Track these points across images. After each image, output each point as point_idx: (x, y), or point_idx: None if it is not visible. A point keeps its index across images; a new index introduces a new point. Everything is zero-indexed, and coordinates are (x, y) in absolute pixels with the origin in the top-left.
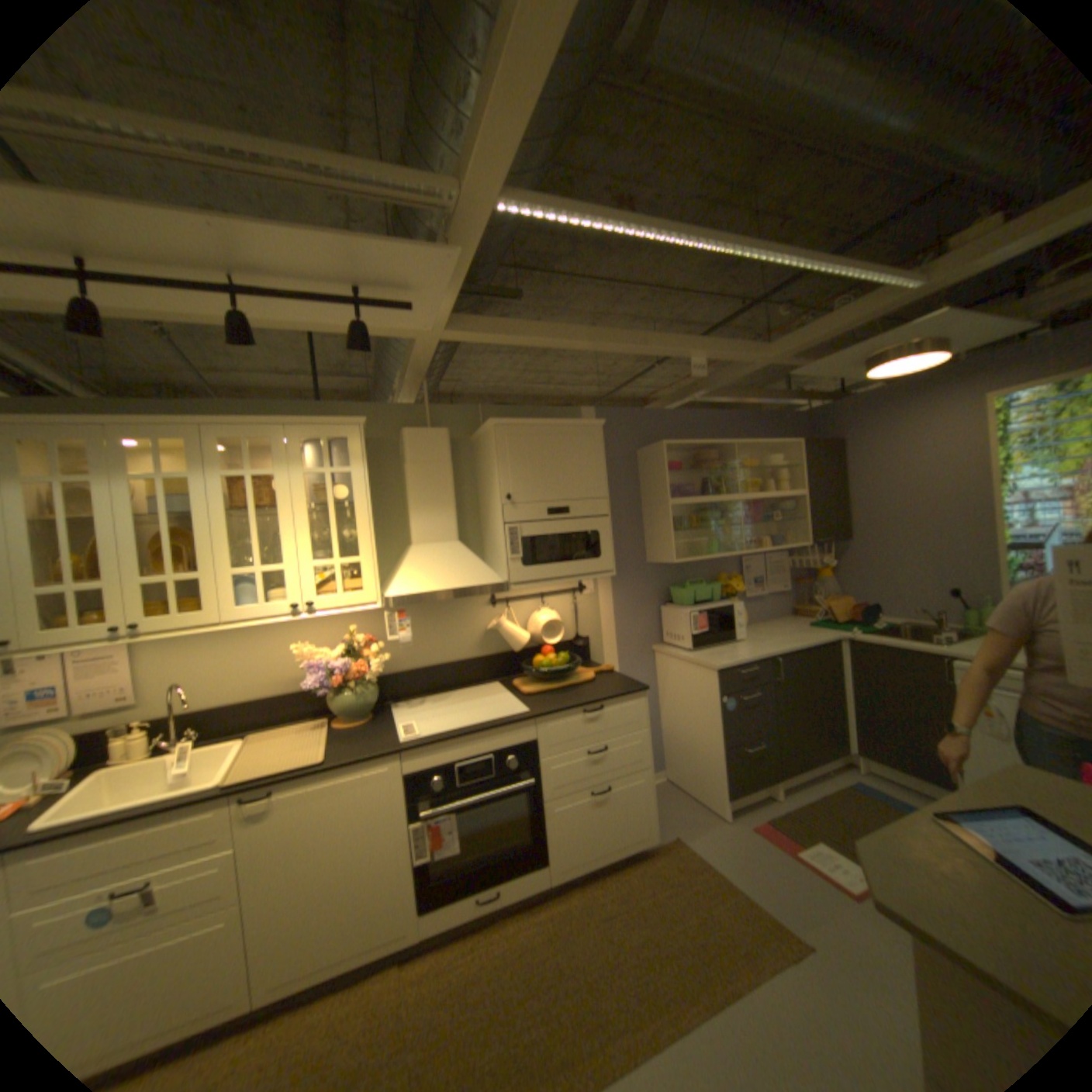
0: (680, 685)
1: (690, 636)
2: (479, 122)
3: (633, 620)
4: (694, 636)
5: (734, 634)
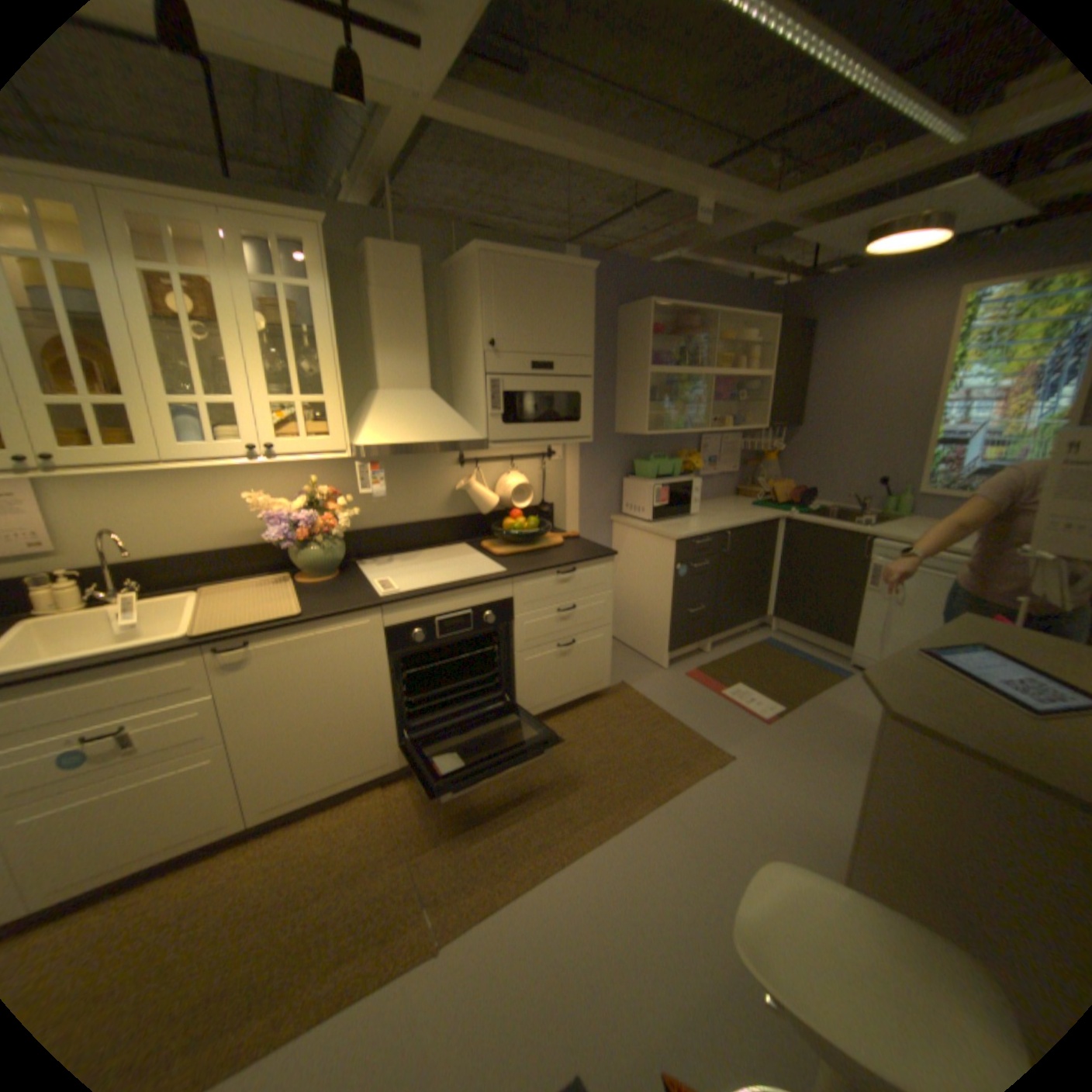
0: (636, 552)
1: (651, 507)
2: None
3: (596, 489)
4: (655, 508)
5: (689, 508)
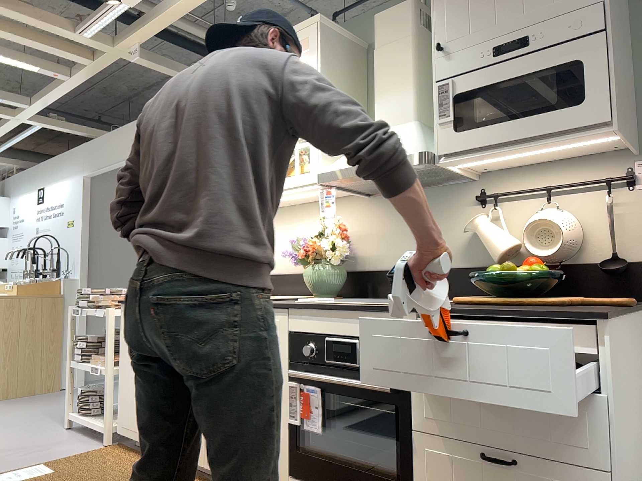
0: None
1: None
2: None
3: None
4: None
5: None
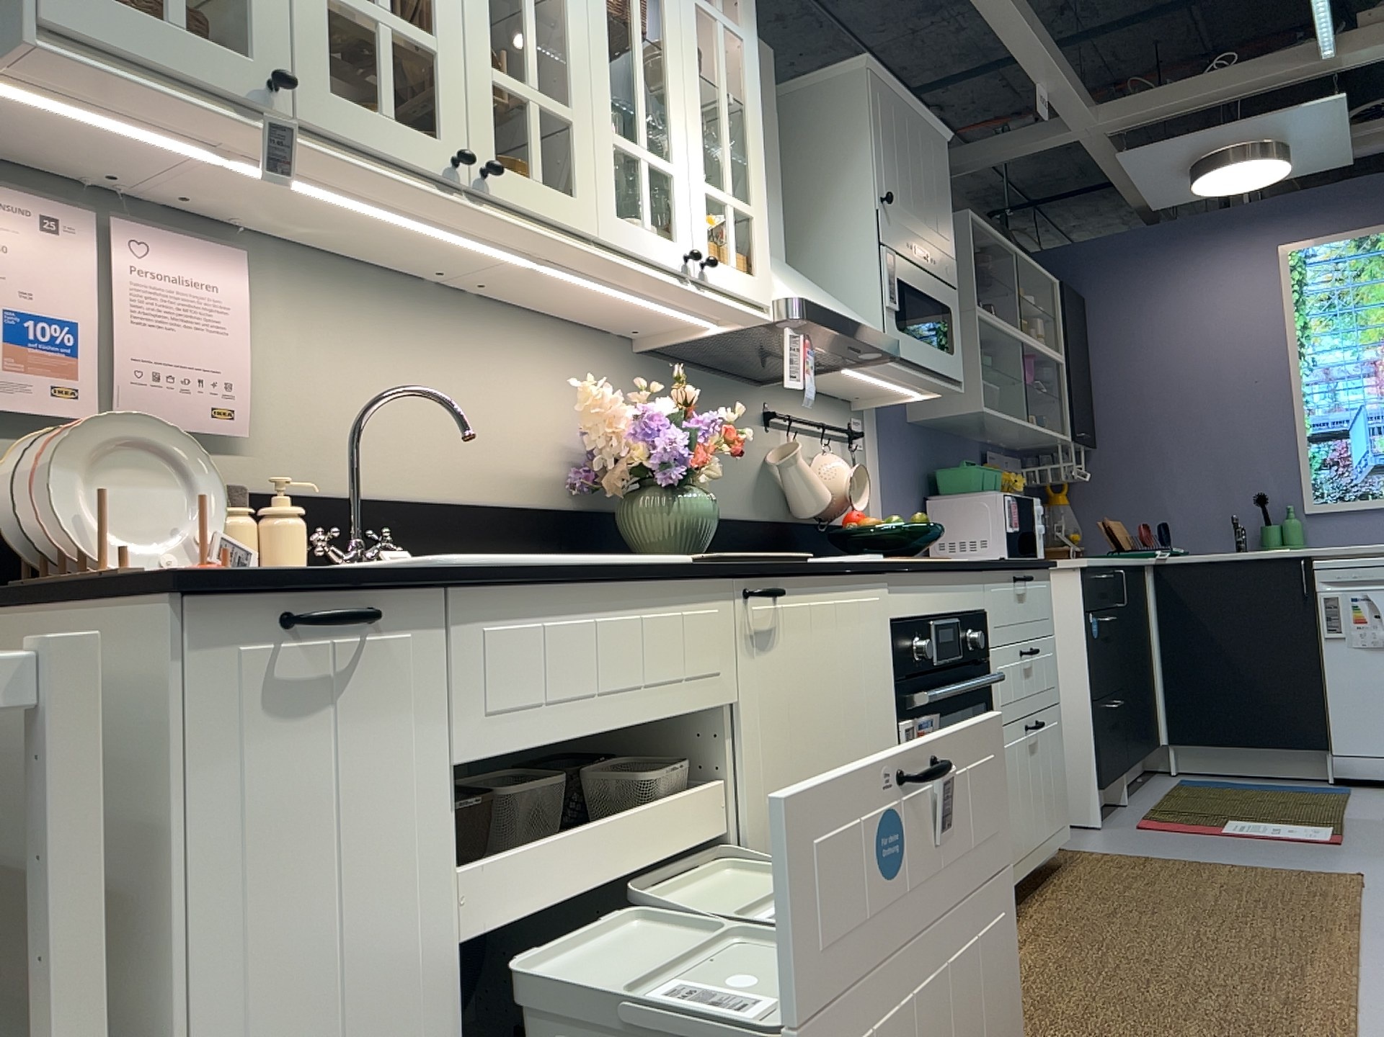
0: None
1: (999, 536)
2: None
3: (902, 514)
4: (1008, 536)
5: (1037, 546)
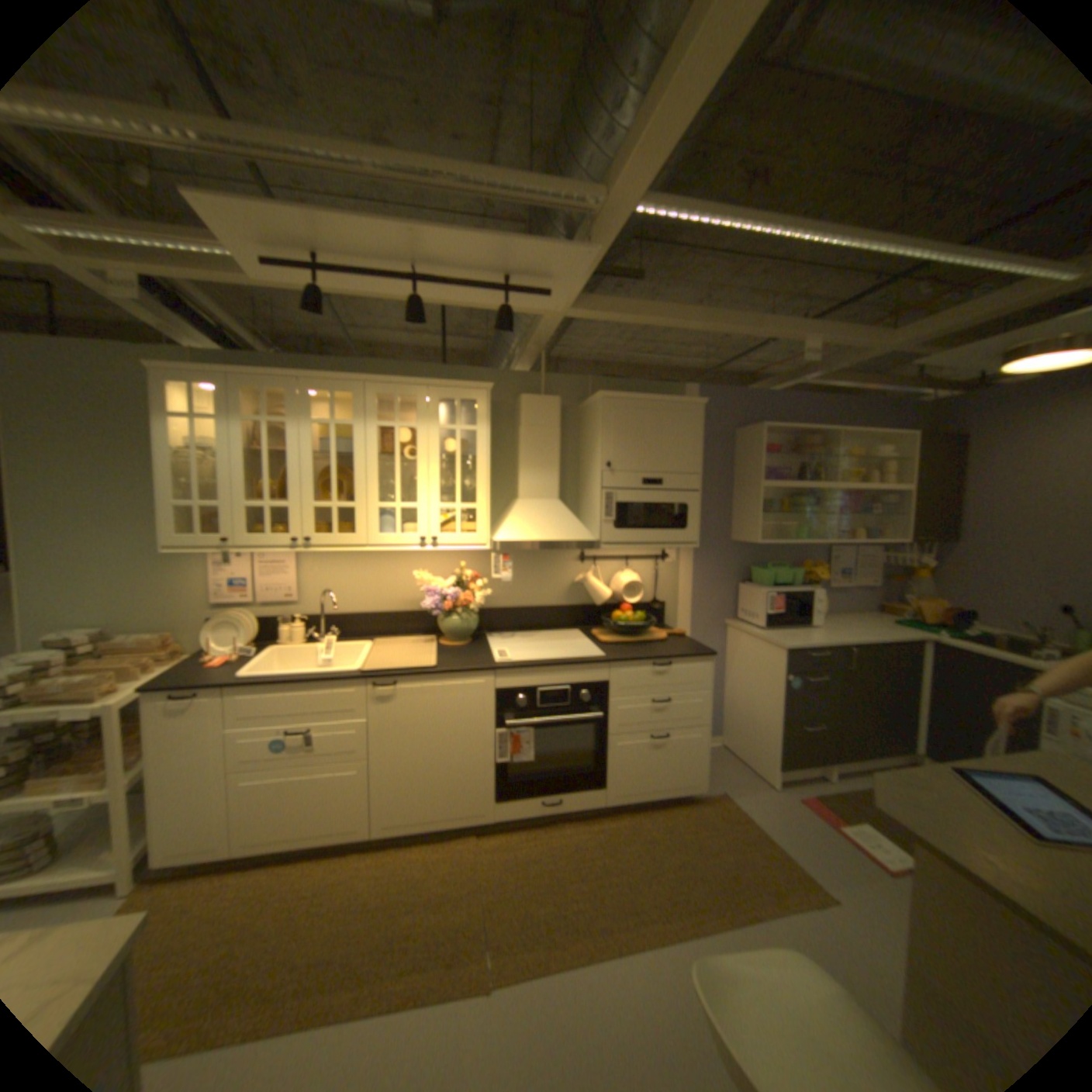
0: (748, 659)
1: (765, 614)
2: (632, 143)
3: (709, 592)
4: (768, 615)
5: (810, 619)
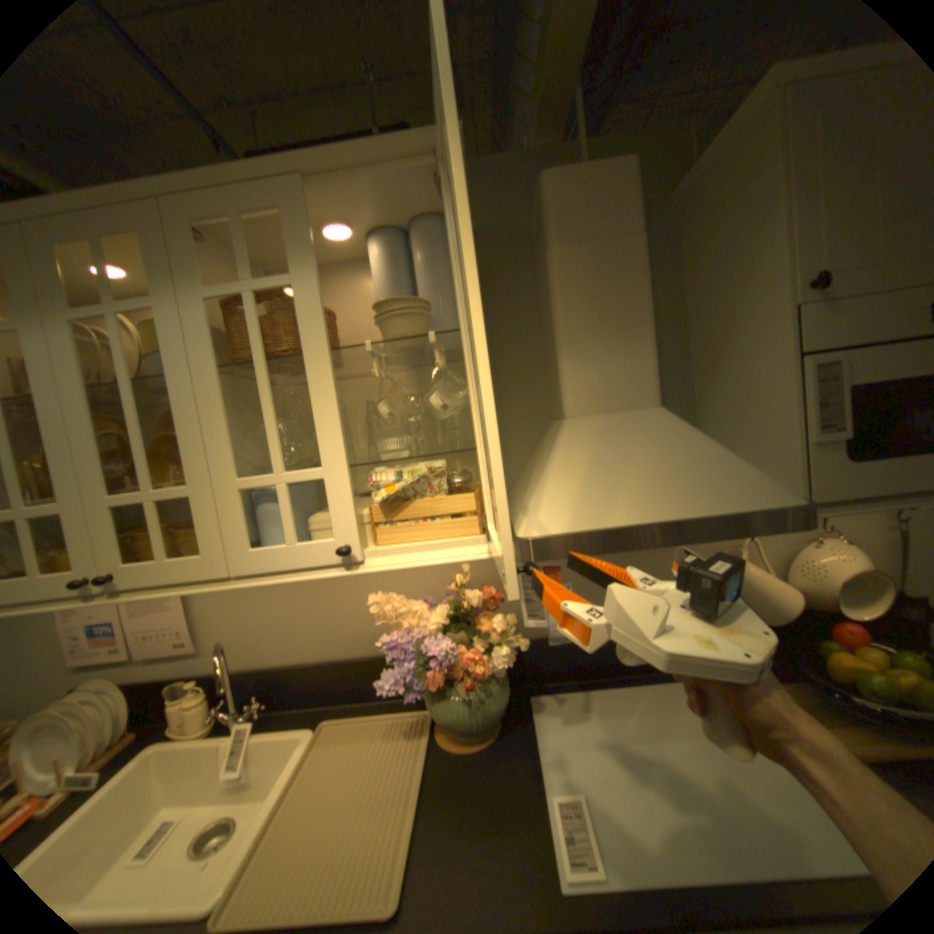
0: None
1: None
2: None
3: None
4: None
5: None
